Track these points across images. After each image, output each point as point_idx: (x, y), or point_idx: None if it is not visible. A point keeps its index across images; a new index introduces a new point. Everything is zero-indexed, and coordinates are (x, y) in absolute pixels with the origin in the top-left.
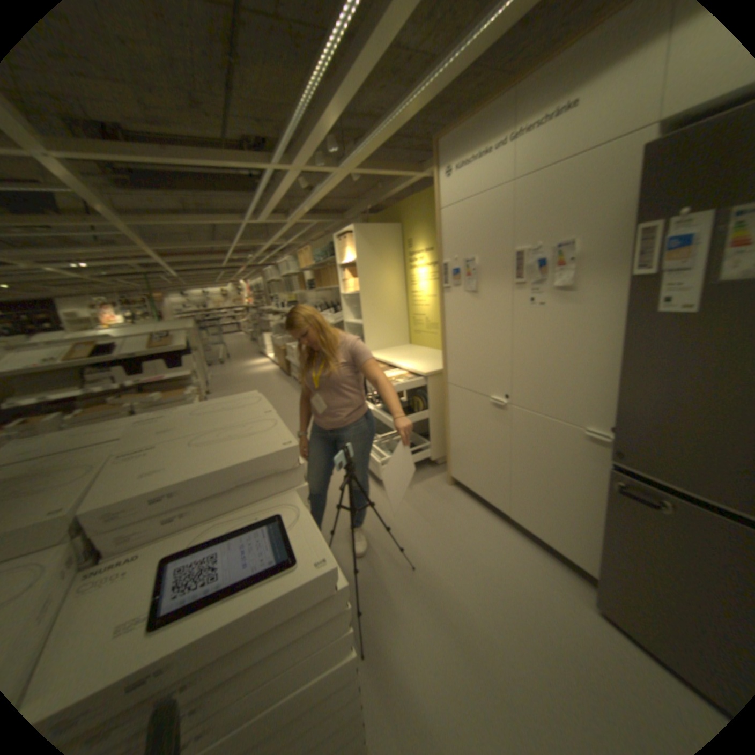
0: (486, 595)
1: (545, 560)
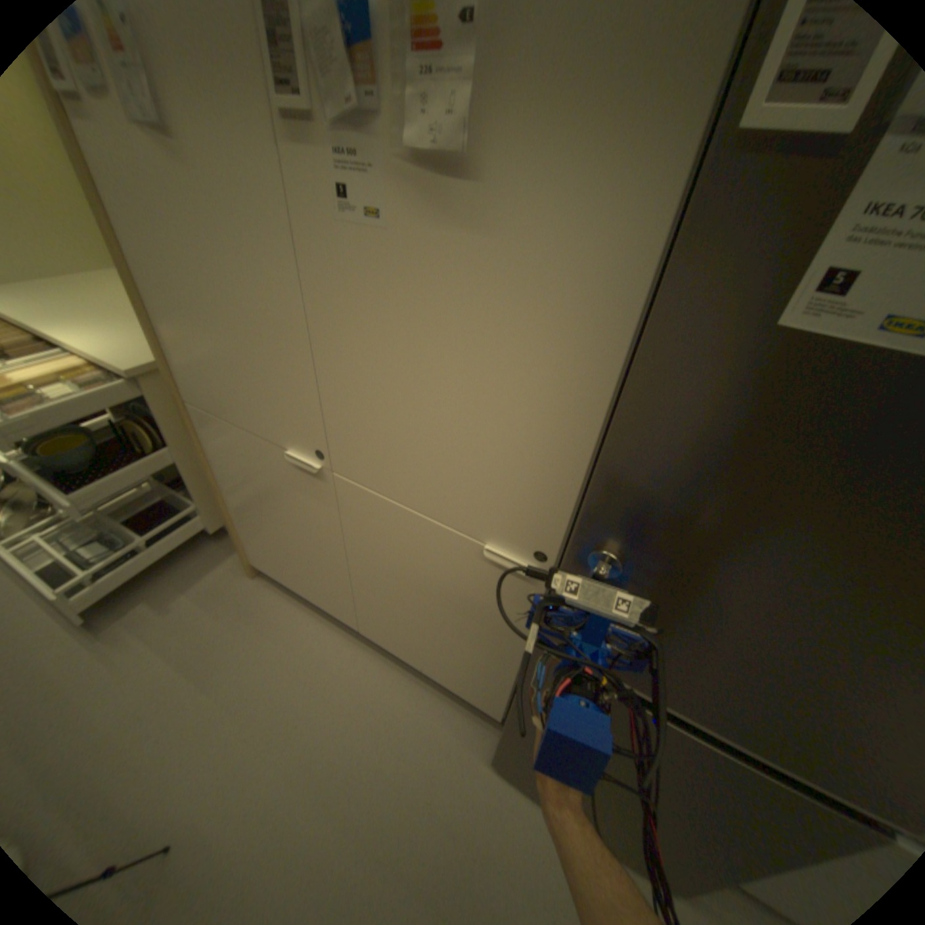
0: (322, 831)
1: (416, 691)
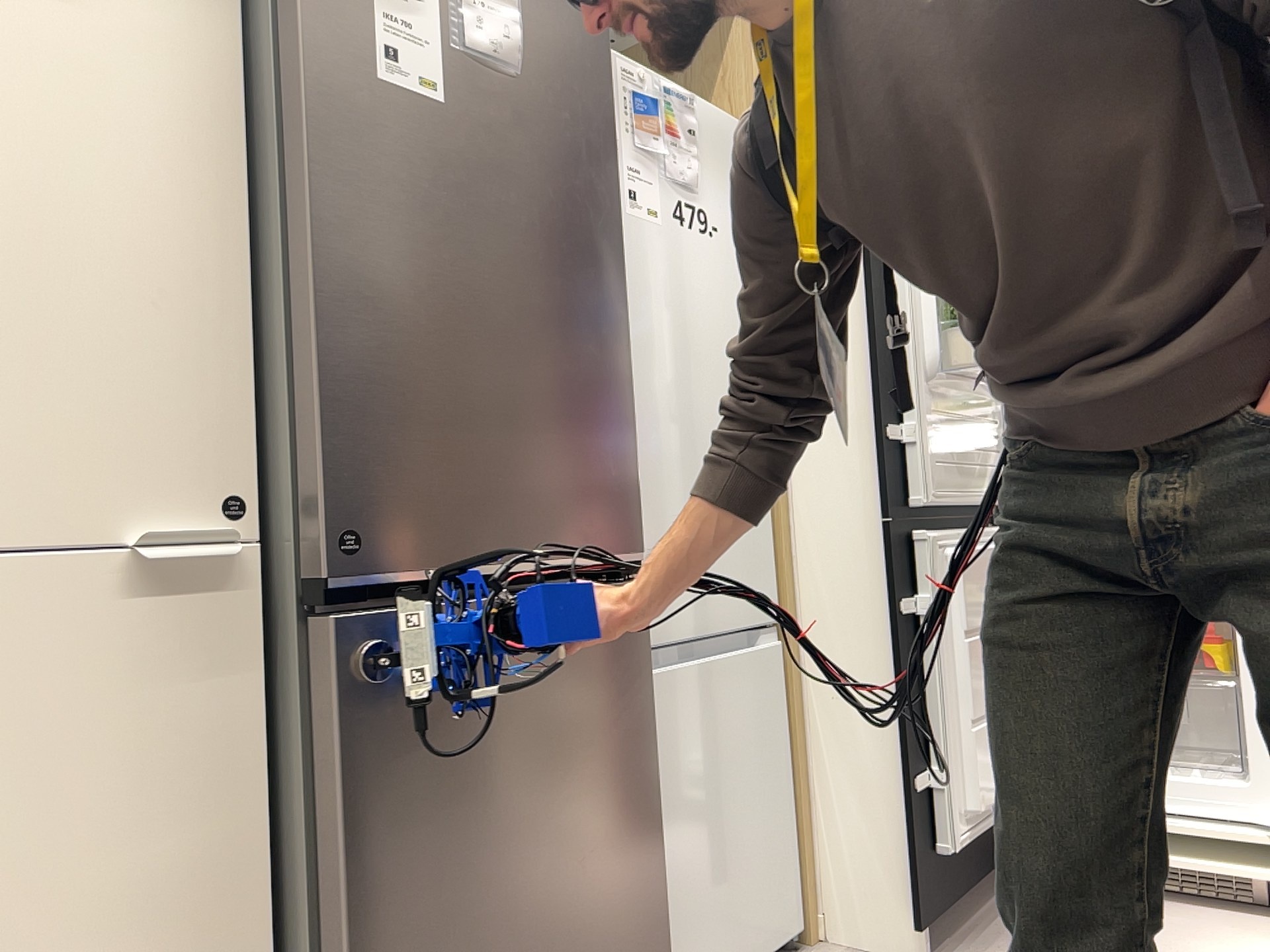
0: None
1: None
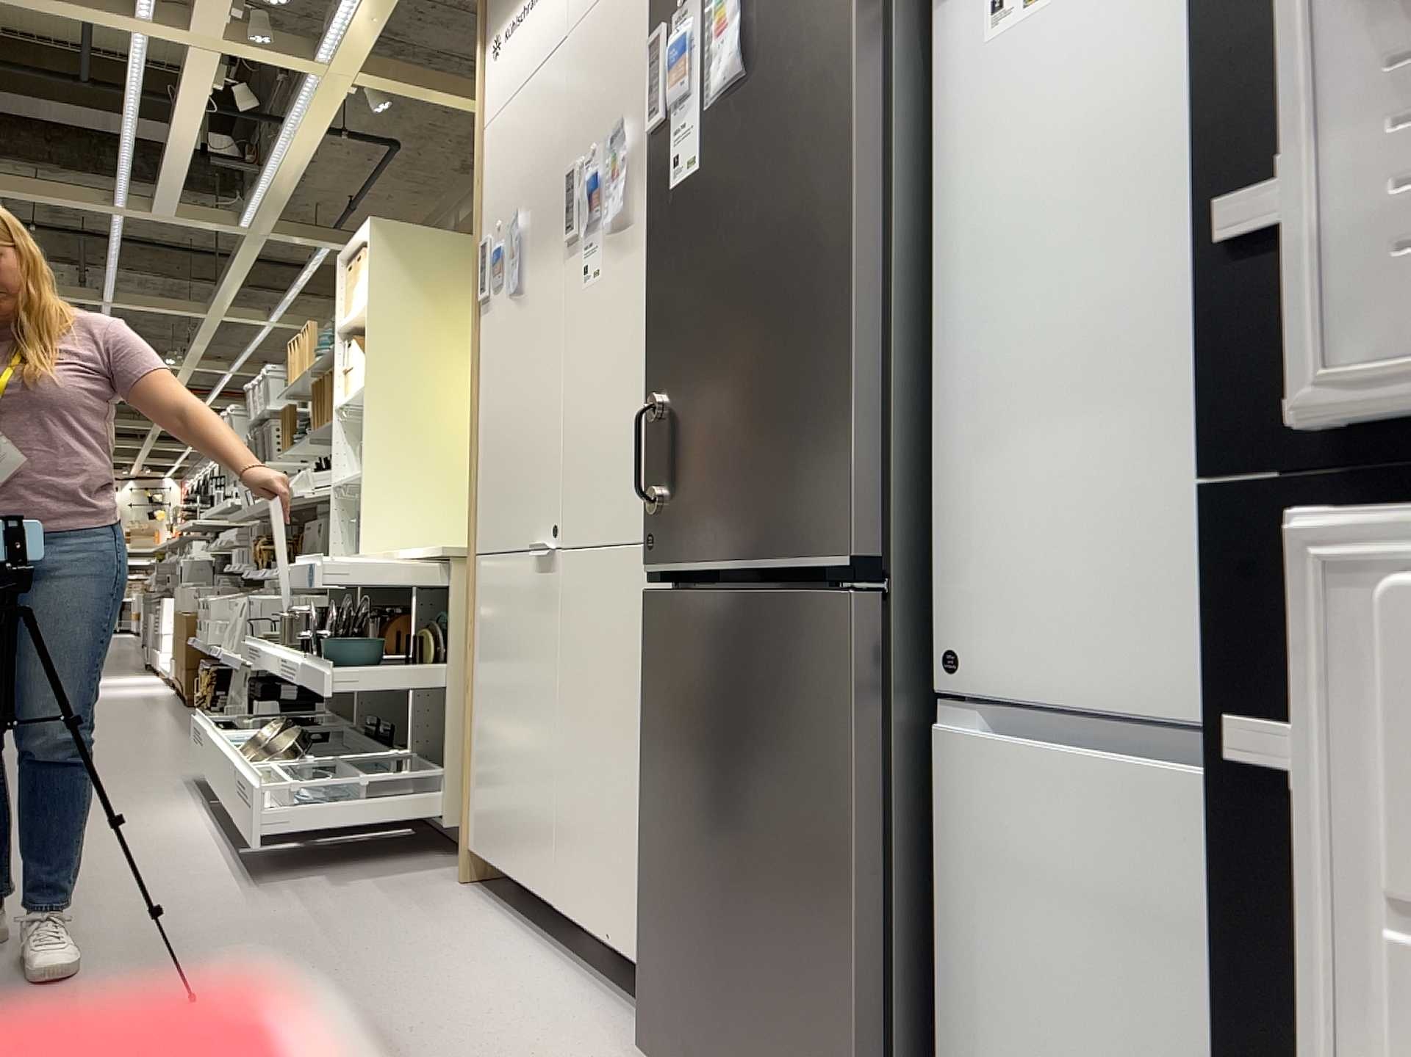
0: (358, 1046)
1: (594, 999)
